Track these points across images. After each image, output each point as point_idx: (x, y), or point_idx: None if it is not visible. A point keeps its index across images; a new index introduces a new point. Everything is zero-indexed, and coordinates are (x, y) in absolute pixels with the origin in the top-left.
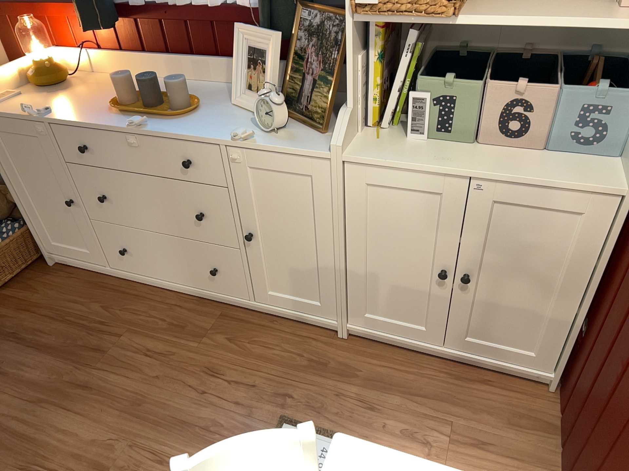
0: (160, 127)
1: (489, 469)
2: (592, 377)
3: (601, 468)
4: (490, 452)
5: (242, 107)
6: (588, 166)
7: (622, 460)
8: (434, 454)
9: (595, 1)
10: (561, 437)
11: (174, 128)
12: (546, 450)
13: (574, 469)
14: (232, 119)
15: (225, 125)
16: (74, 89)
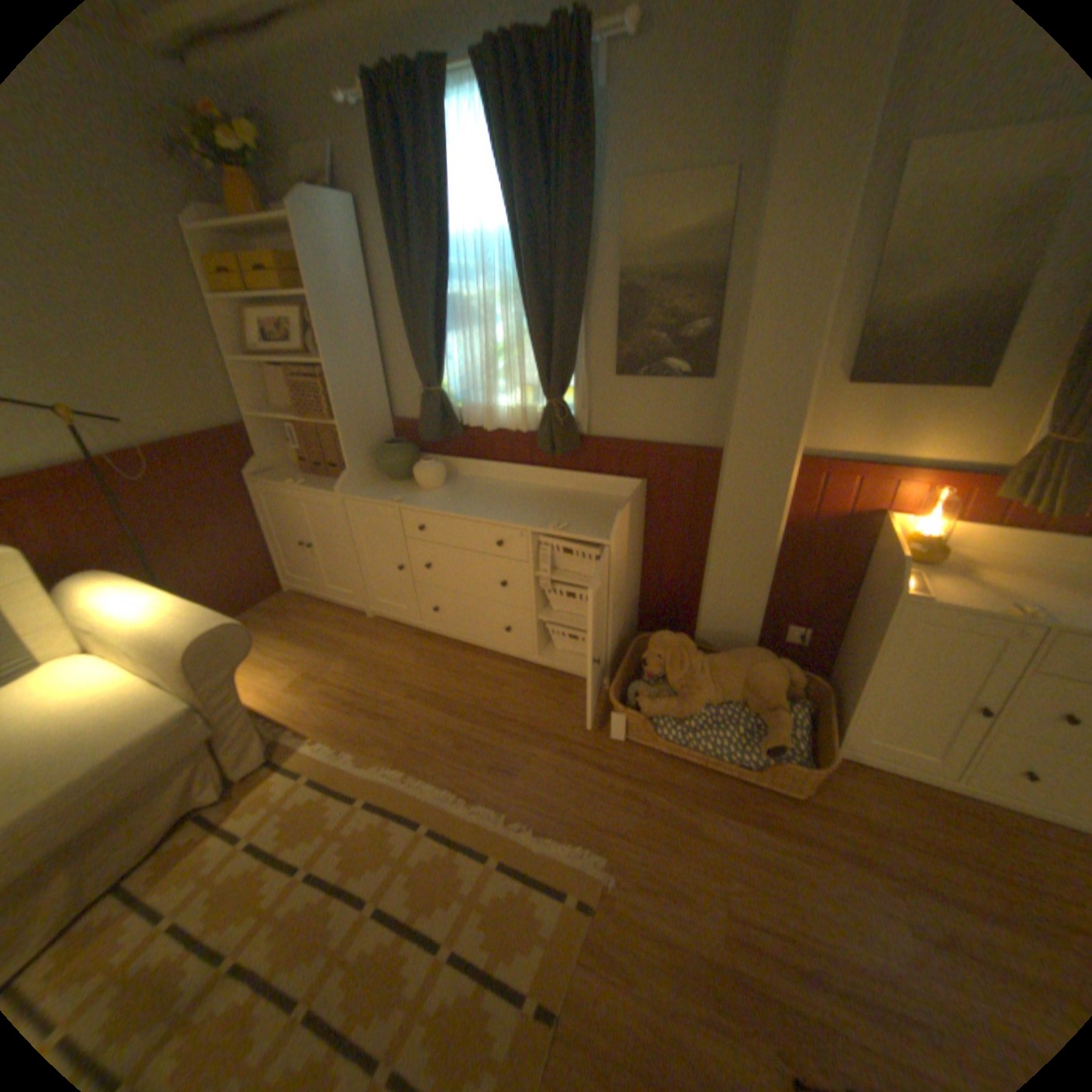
0: None
1: None
2: None
3: None
4: None
5: None
6: None
7: None
8: None
9: None
10: None
11: None
12: None
13: None
14: None
15: None
16: (977, 572)
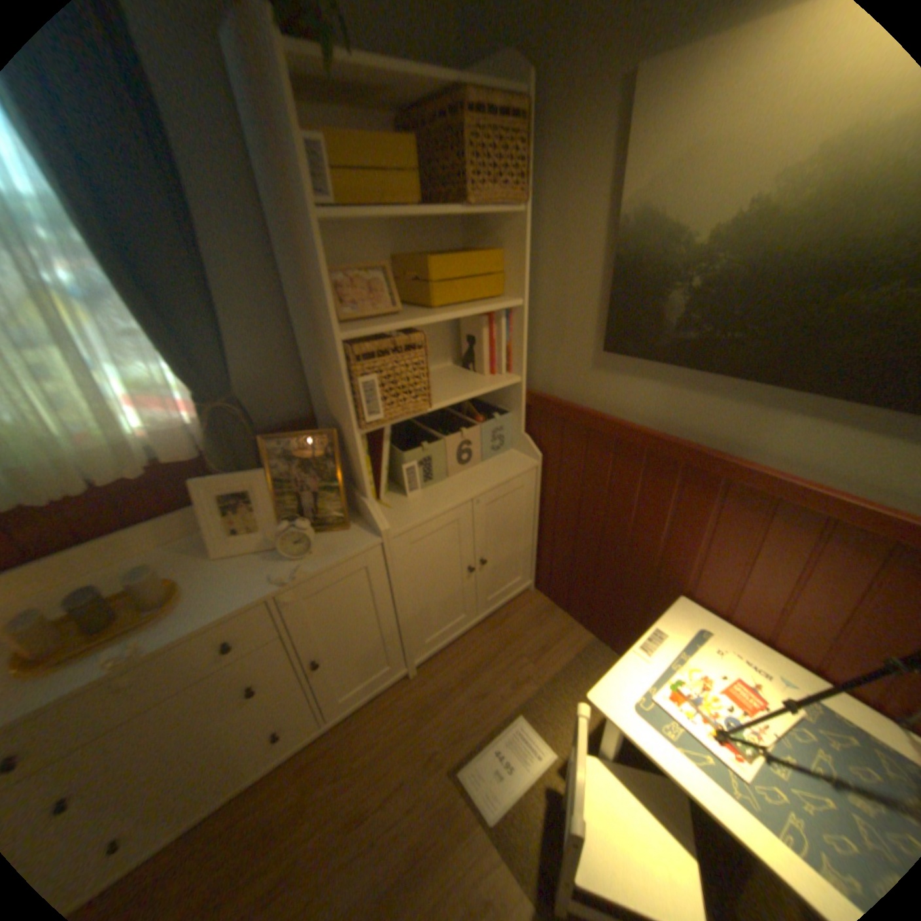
0: (166, 636)
1: (560, 658)
2: (565, 565)
3: (615, 600)
4: (551, 650)
5: (231, 557)
6: (508, 462)
7: (630, 585)
8: (536, 682)
9: (464, 377)
10: (560, 610)
11: (188, 624)
12: (563, 623)
13: (588, 616)
14: (241, 573)
15: (246, 582)
16: None
